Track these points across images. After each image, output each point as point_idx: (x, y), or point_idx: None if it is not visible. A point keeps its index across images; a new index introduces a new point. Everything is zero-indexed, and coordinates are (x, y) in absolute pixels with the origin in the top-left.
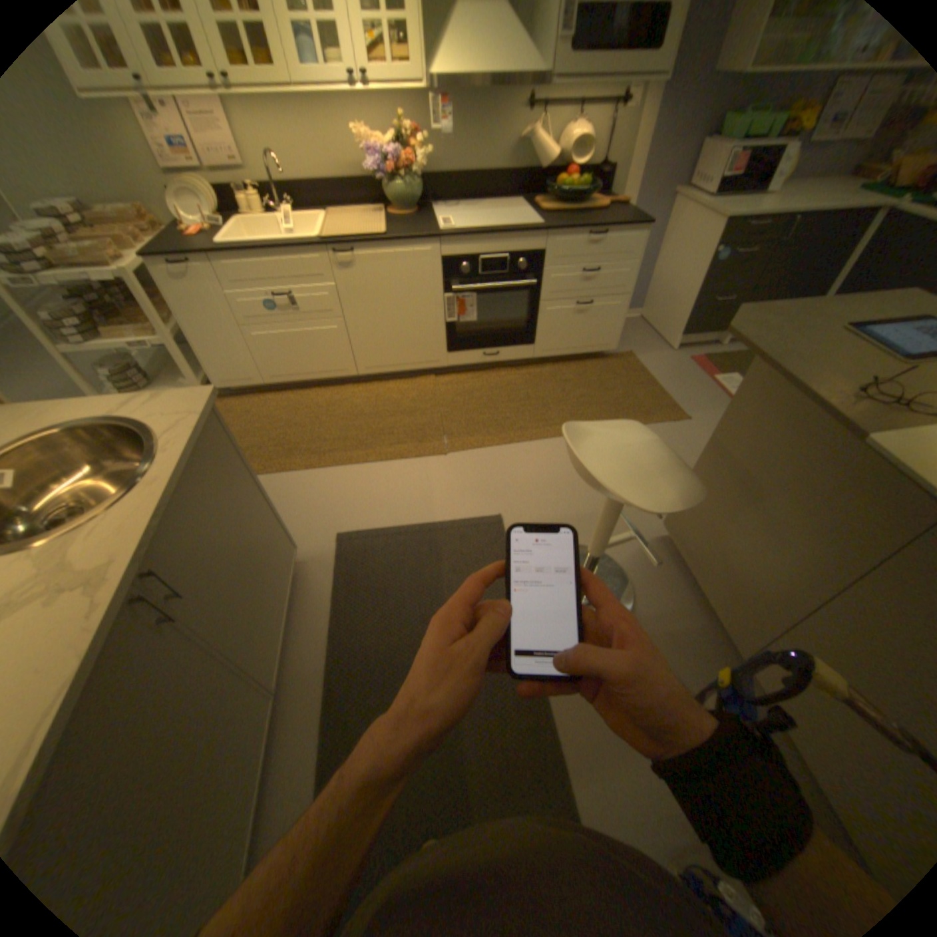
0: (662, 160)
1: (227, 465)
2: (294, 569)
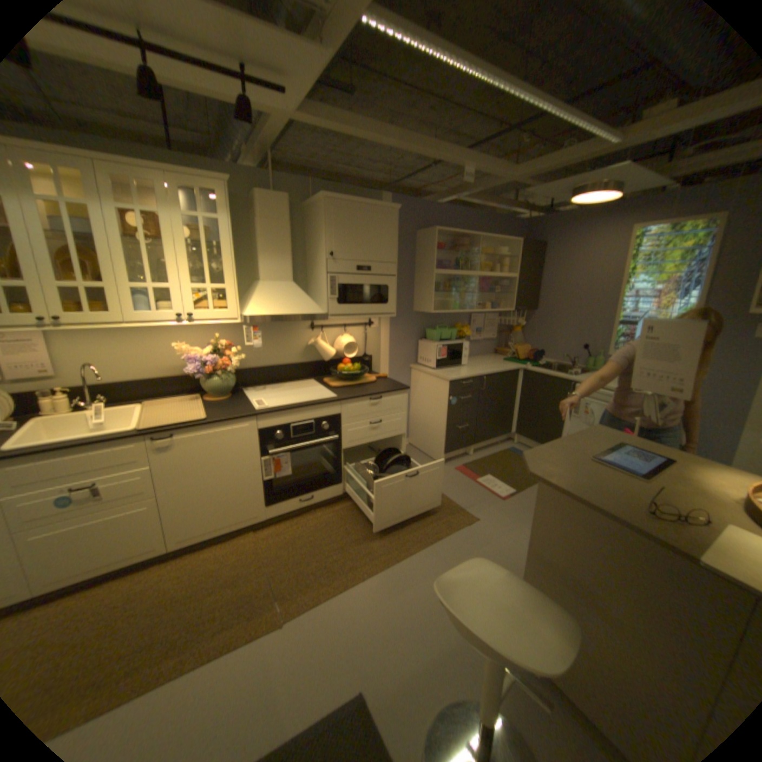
0: (397, 352)
1: None
2: None
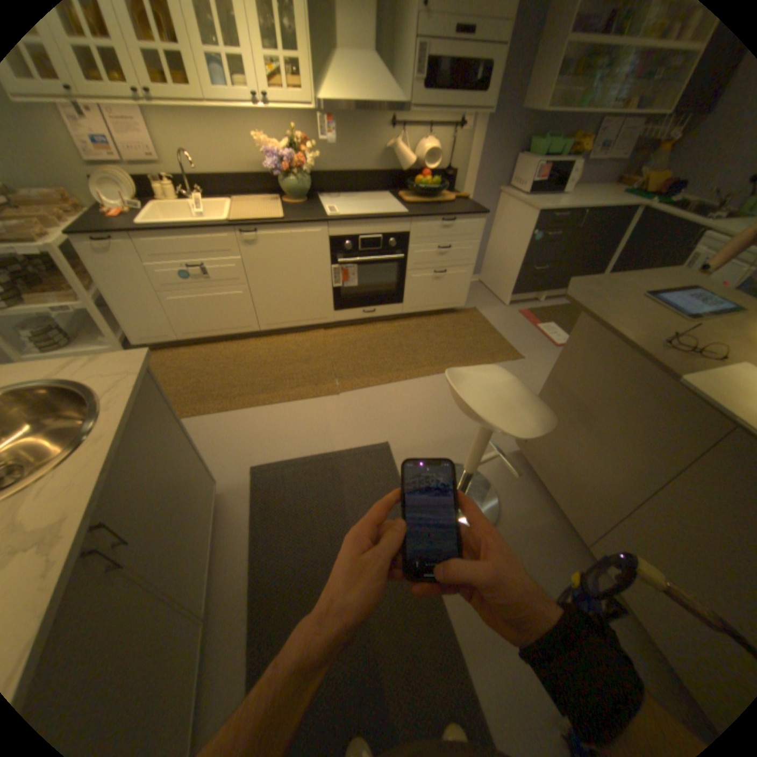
0: (489, 168)
1: (159, 417)
2: (215, 502)
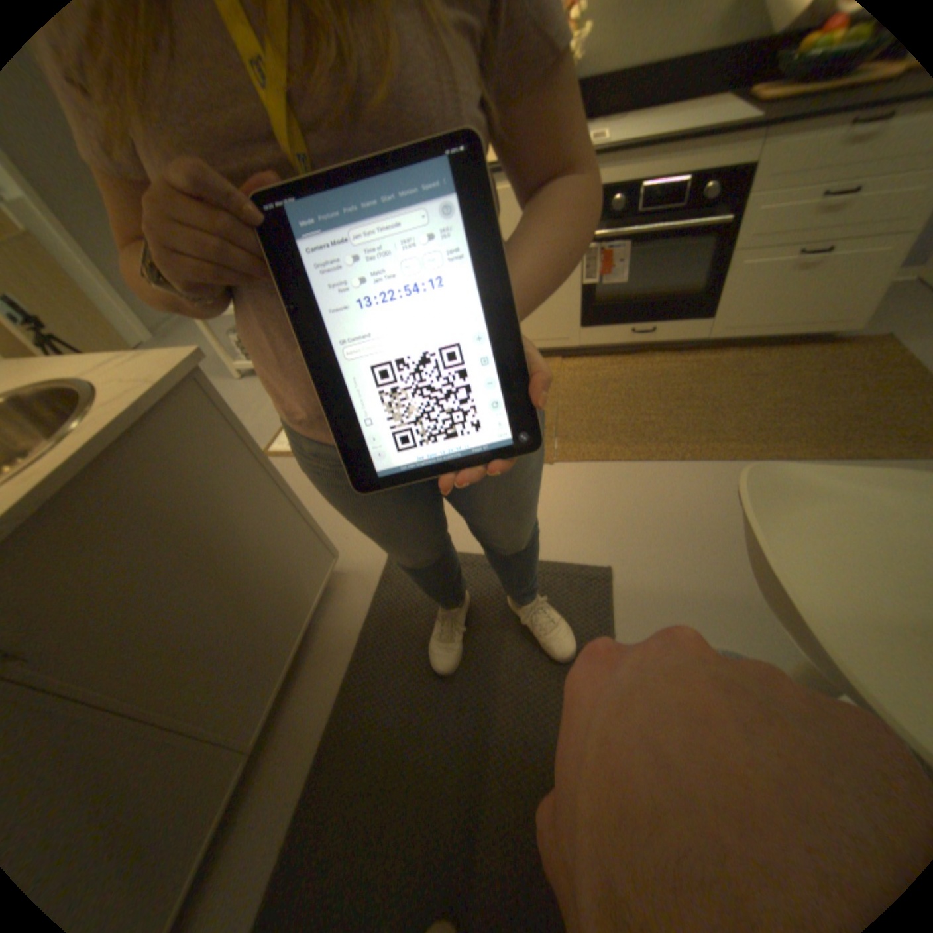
0: None
1: (208, 452)
2: (326, 582)
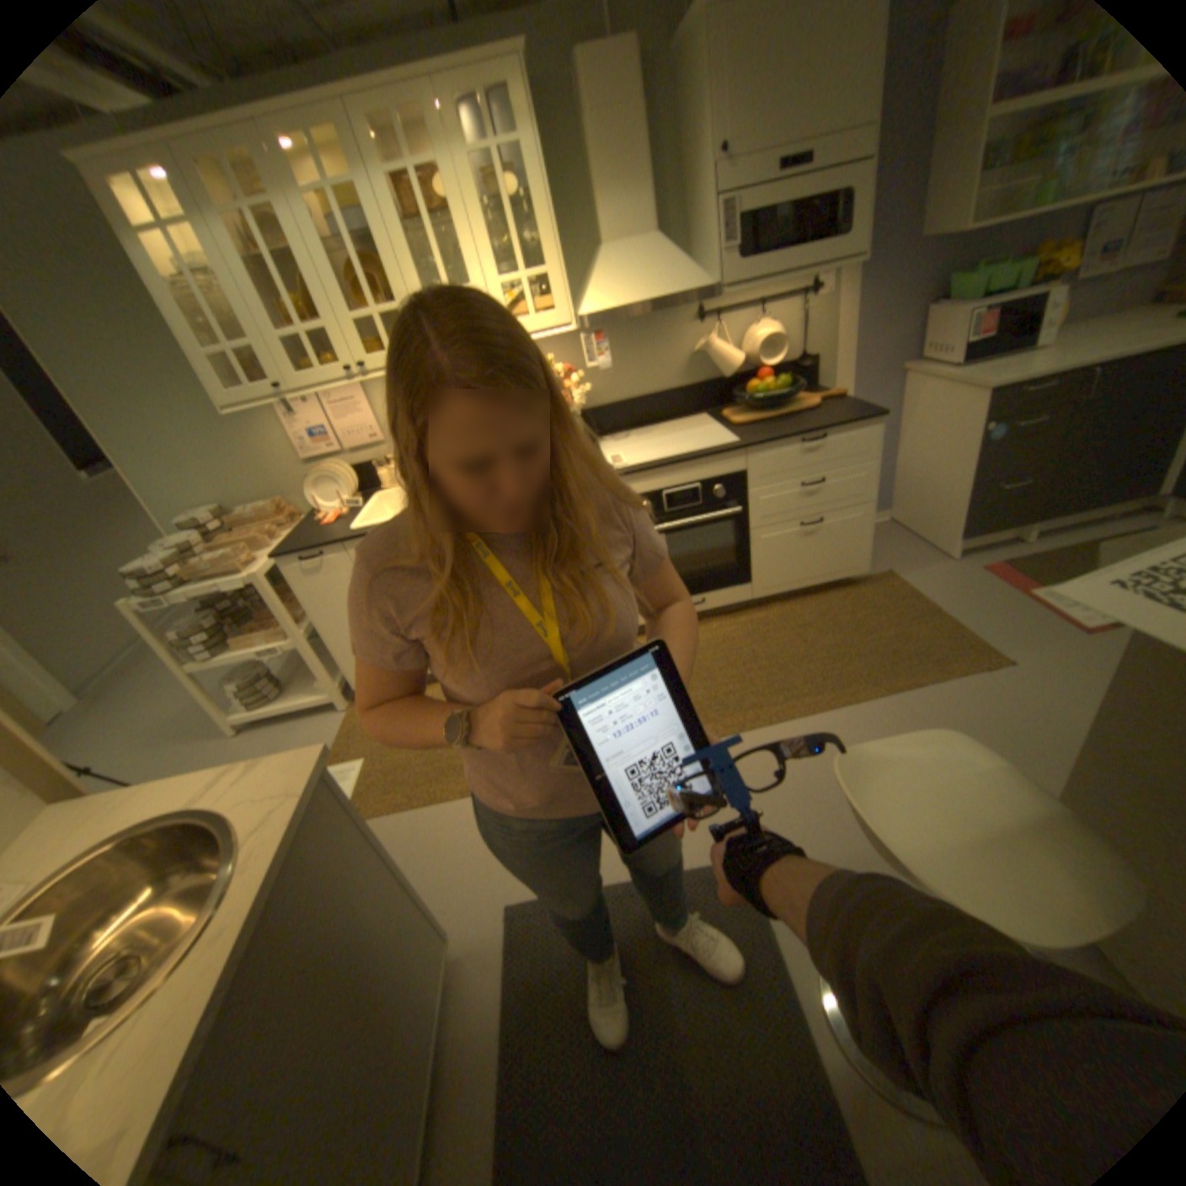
0: (877, 340)
1: (339, 855)
2: (443, 982)
